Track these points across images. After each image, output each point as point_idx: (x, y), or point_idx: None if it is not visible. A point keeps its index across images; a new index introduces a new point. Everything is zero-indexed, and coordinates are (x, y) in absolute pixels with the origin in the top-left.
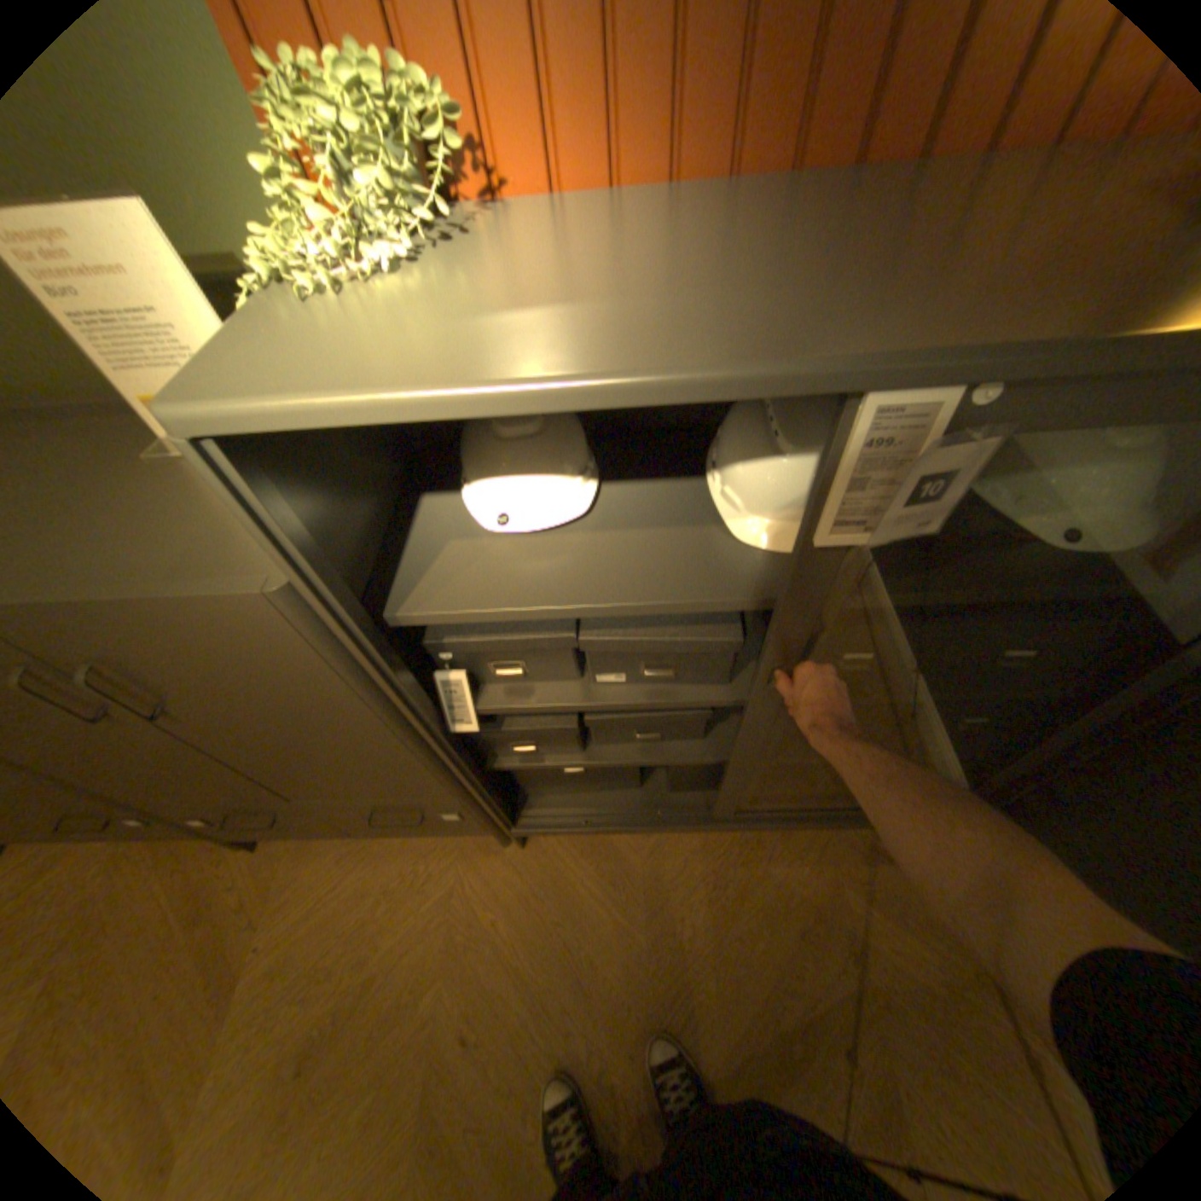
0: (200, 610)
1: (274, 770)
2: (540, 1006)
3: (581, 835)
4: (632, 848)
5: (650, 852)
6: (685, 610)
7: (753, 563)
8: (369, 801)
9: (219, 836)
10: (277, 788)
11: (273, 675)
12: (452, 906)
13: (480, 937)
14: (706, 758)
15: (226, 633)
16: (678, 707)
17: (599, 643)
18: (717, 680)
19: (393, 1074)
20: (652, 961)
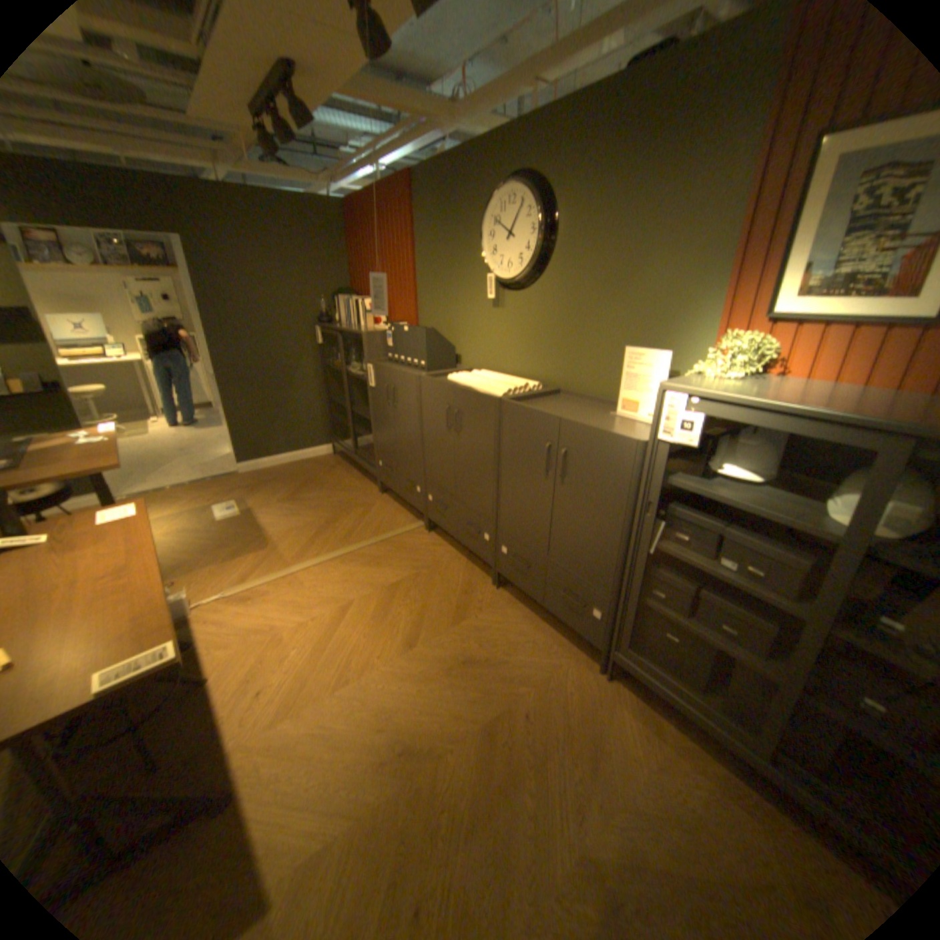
0: (617, 439)
1: (564, 528)
2: (571, 742)
3: (646, 705)
4: (674, 736)
5: (684, 748)
6: (784, 521)
7: (835, 527)
8: (576, 574)
9: (502, 565)
10: (554, 541)
11: (612, 475)
12: (559, 671)
13: (563, 692)
14: (762, 676)
15: (615, 451)
16: (759, 595)
17: (735, 536)
18: (790, 593)
19: (494, 698)
20: (647, 788)
